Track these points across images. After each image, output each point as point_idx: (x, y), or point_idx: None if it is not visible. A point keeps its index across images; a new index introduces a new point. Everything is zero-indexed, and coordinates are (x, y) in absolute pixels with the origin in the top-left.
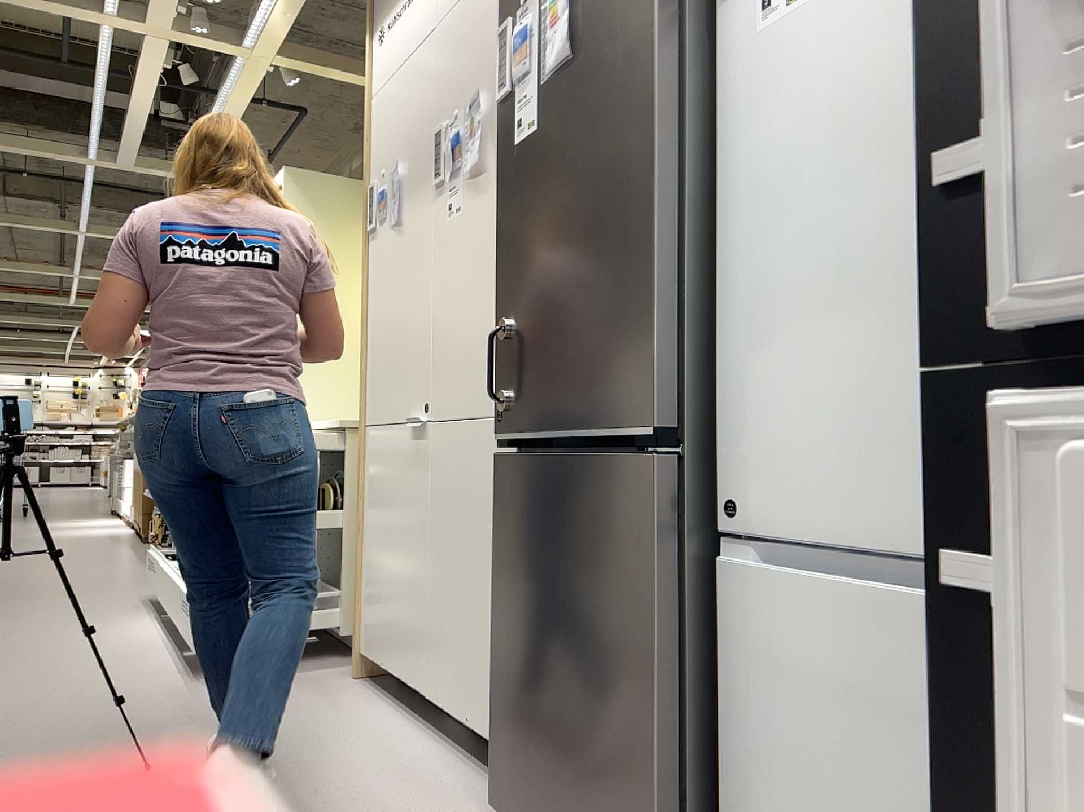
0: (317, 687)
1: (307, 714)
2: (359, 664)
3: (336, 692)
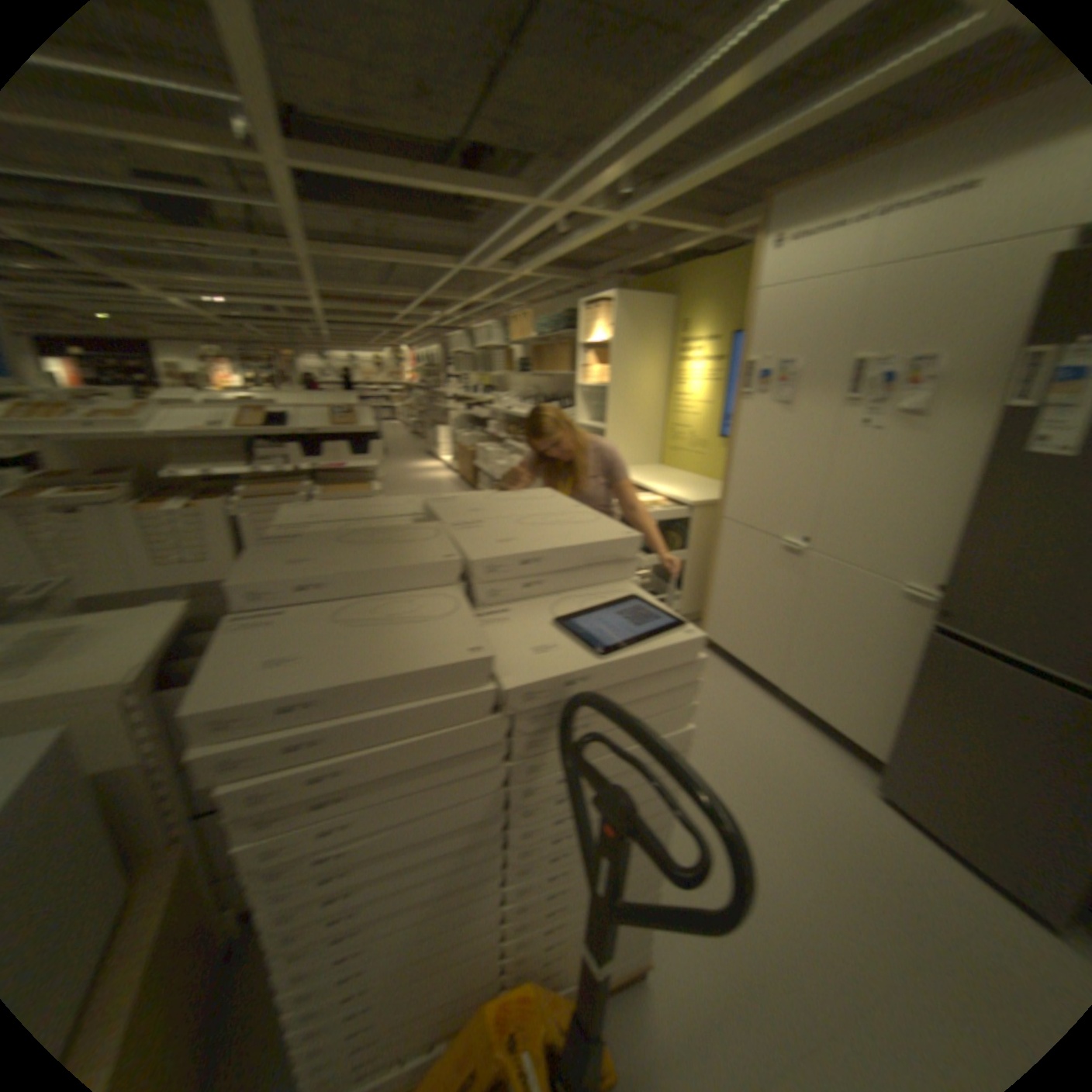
0: None
1: None
2: None
3: None
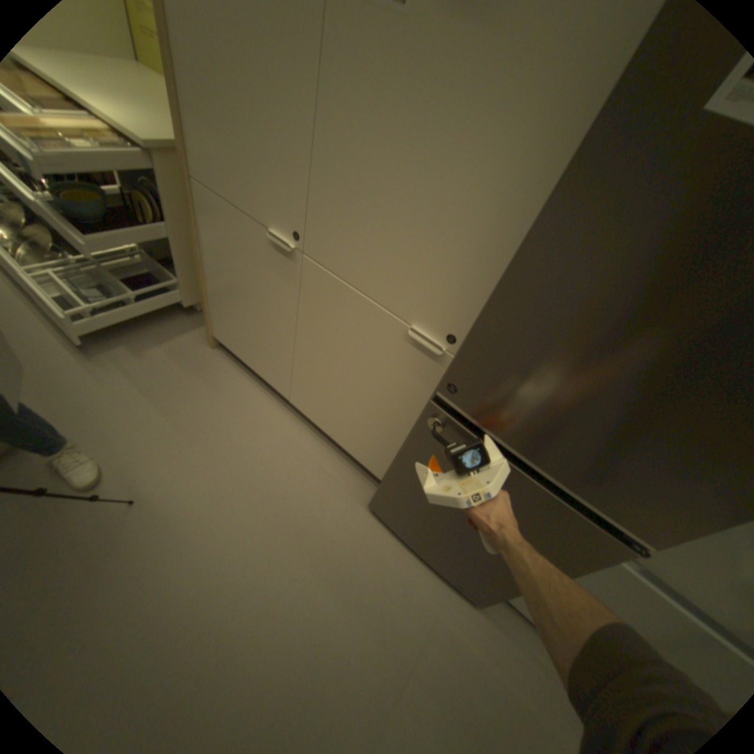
0: (191, 360)
1: (205, 399)
2: (215, 340)
3: (209, 366)
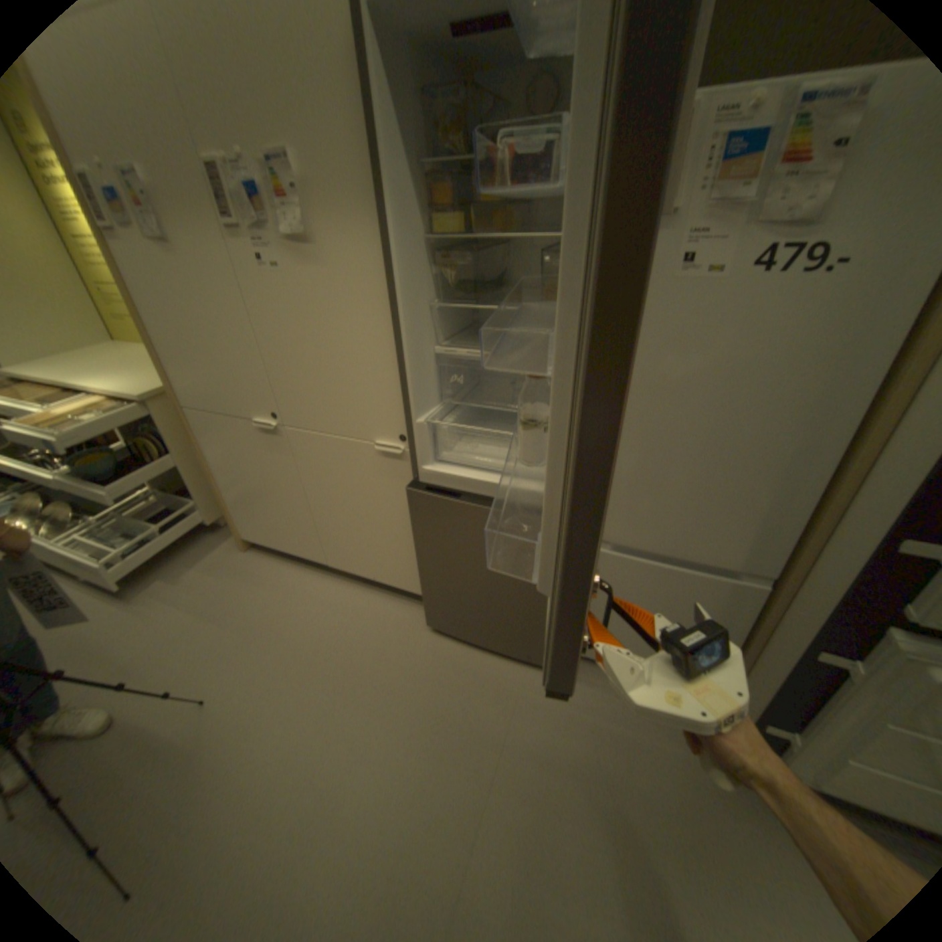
0: (226, 569)
1: (247, 597)
2: (243, 544)
3: (244, 568)
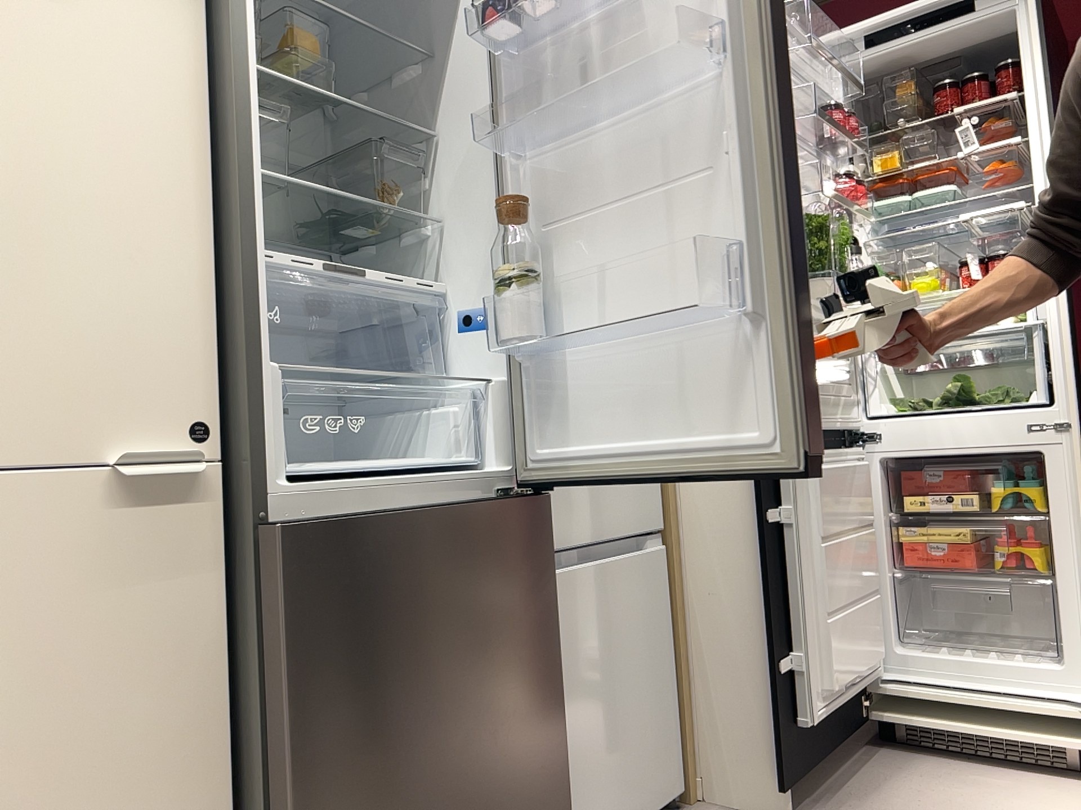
0: None
1: None
2: None
3: None
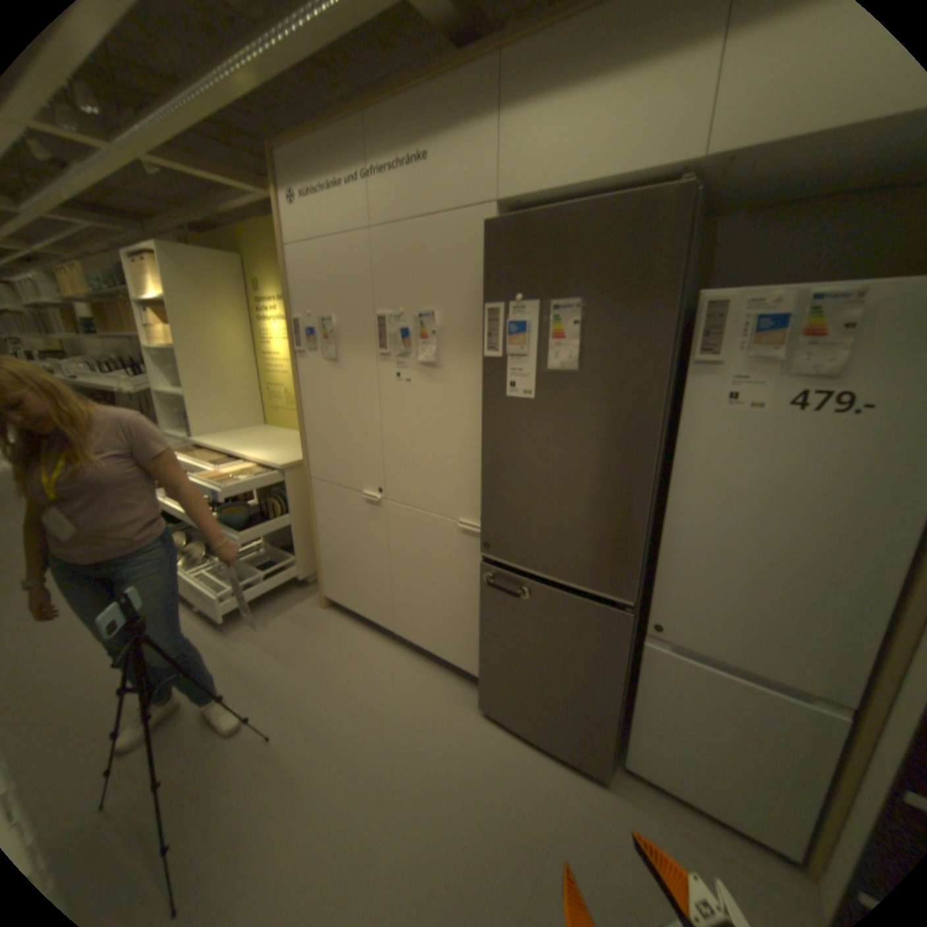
0: (307, 621)
1: (320, 649)
2: (325, 600)
3: (322, 623)
